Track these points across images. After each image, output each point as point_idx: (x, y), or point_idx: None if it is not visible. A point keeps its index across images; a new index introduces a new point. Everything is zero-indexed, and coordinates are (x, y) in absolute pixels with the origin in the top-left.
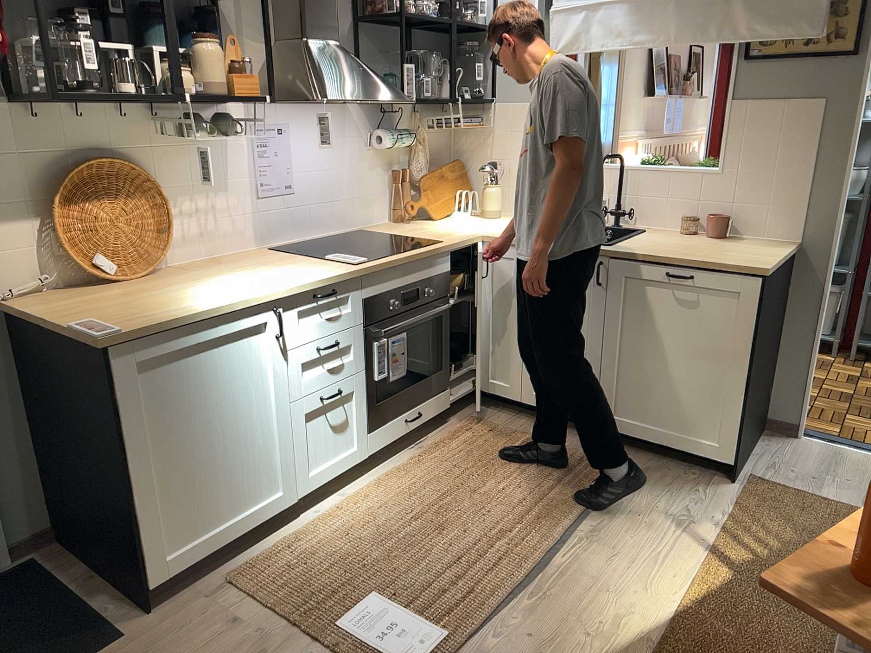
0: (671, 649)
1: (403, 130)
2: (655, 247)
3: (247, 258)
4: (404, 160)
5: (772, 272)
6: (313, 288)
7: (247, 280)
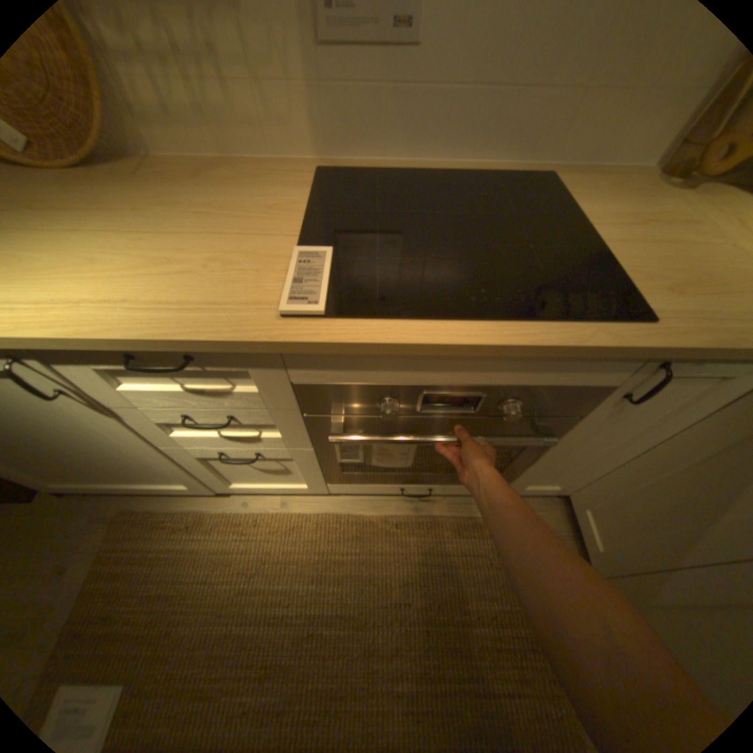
0: None
1: None
2: None
3: (241, 180)
4: None
5: None
6: (108, 346)
7: (77, 250)
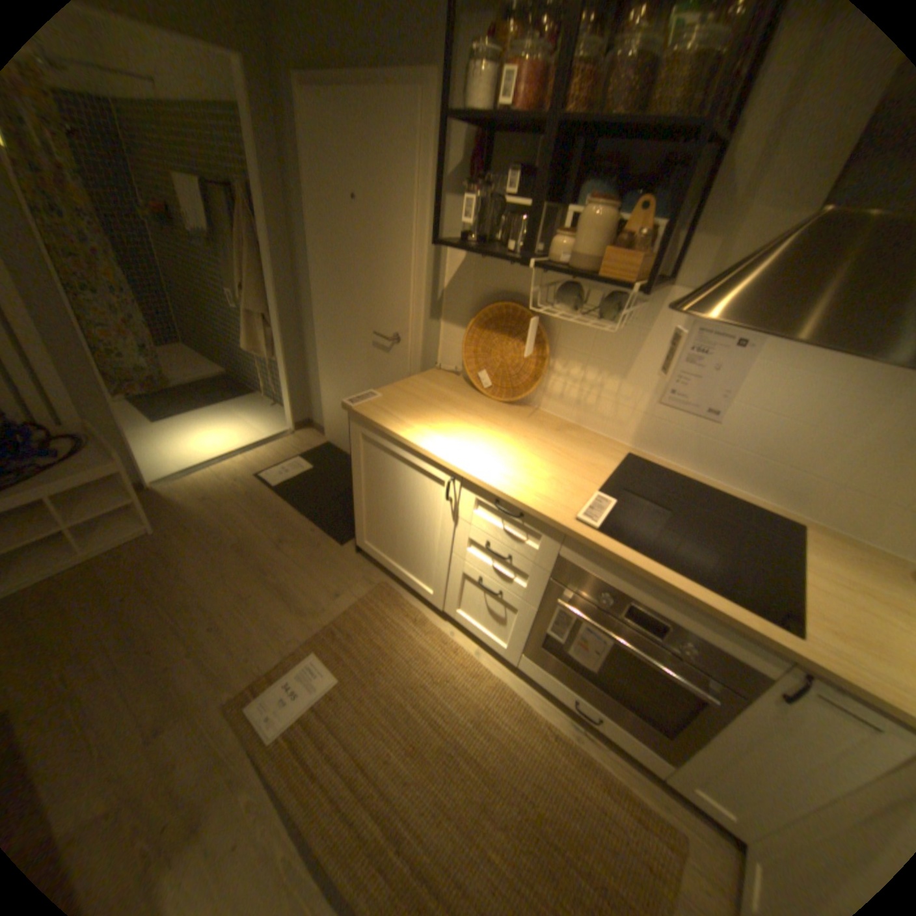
0: None
1: None
2: None
3: (582, 443)
4: None
5: None
6: (496, 493)
7: (497, 447)
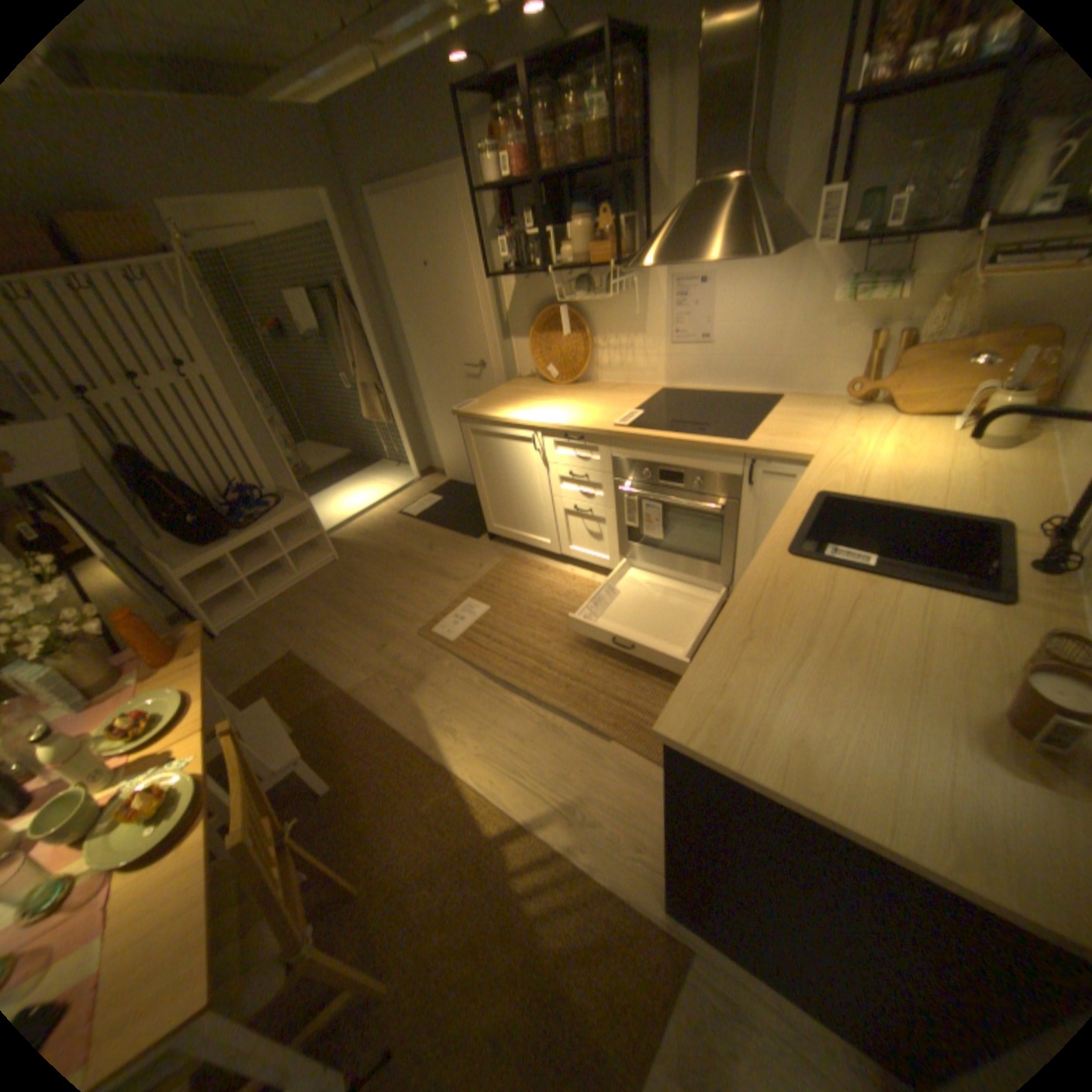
0: (418, 759)
1: (889, 275)
2: (807, 604)
3: (626, 392)
4: (920, 316)
5: (684, 755)
6: (561, 430)
7: (562, 408)
